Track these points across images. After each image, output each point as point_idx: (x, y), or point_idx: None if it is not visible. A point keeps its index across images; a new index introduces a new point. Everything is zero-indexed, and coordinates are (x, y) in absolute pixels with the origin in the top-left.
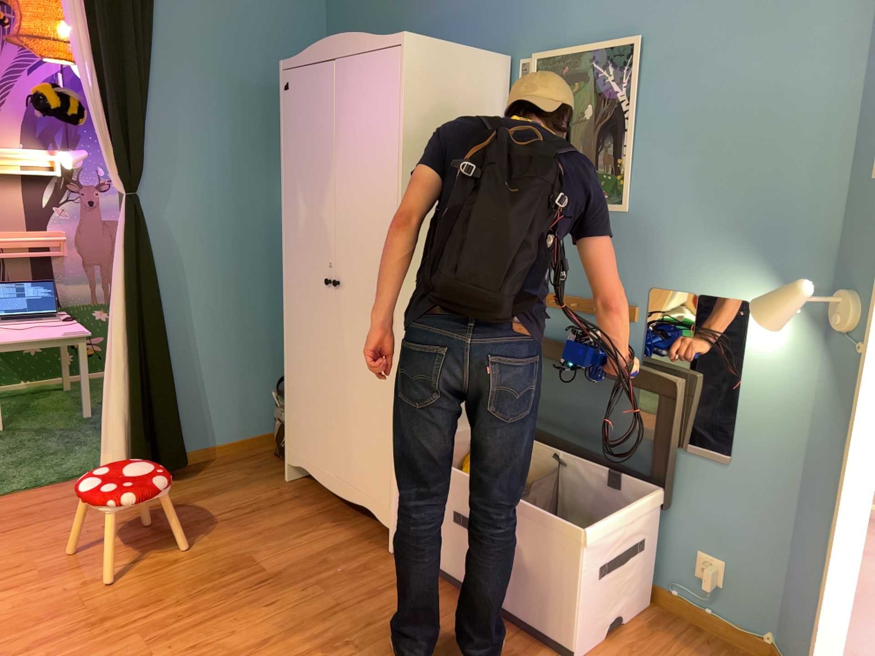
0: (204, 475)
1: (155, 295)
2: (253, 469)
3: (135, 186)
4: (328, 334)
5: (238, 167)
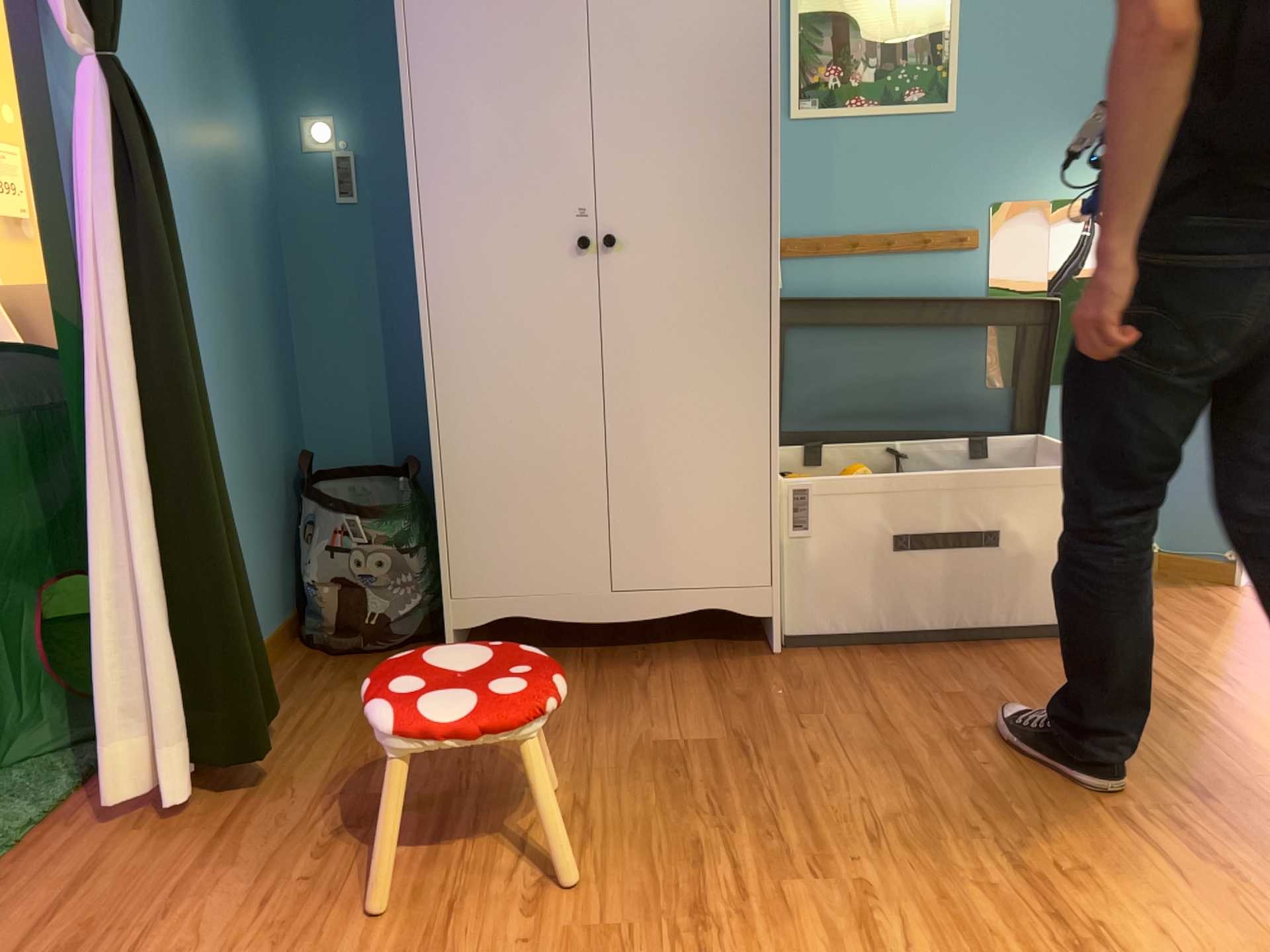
0: (290, 720)
1: (183, 320)
2: (355, 677)
3: (113, 44)
4: (580, 343)
5: (182, 52)
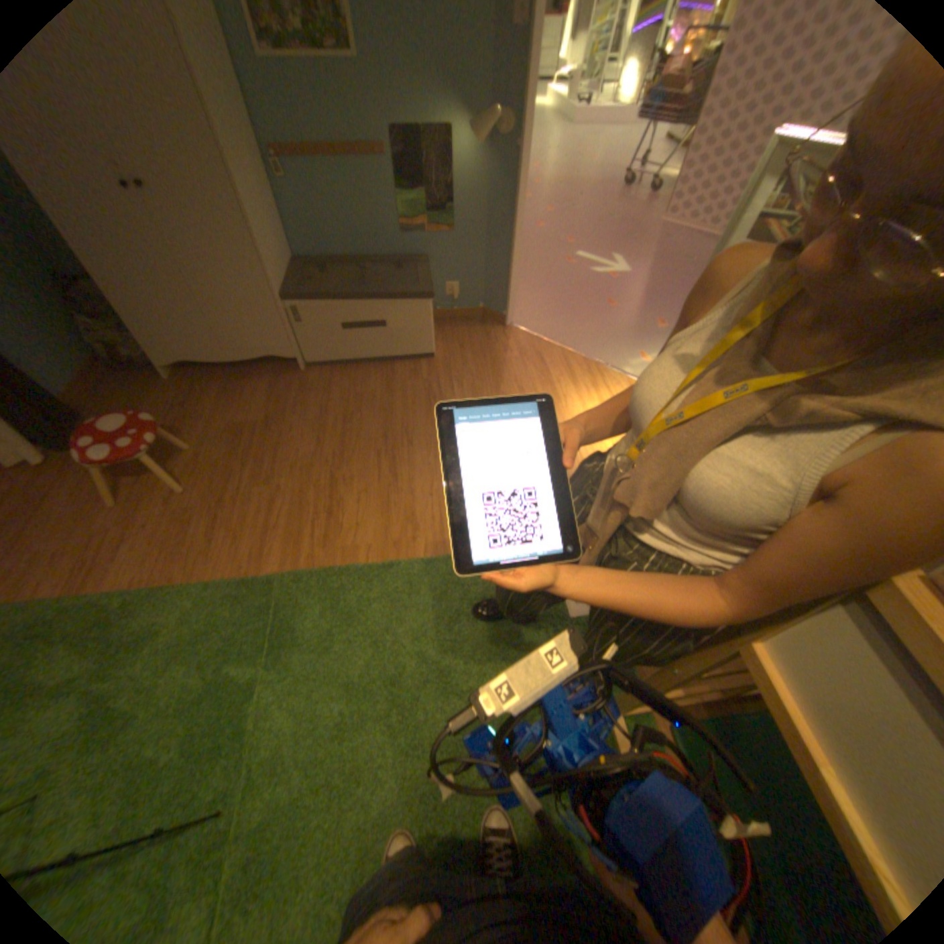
0: (93, 413)
1: None
2: (124, 387)
3: None
4: (153, 239)
5: None
